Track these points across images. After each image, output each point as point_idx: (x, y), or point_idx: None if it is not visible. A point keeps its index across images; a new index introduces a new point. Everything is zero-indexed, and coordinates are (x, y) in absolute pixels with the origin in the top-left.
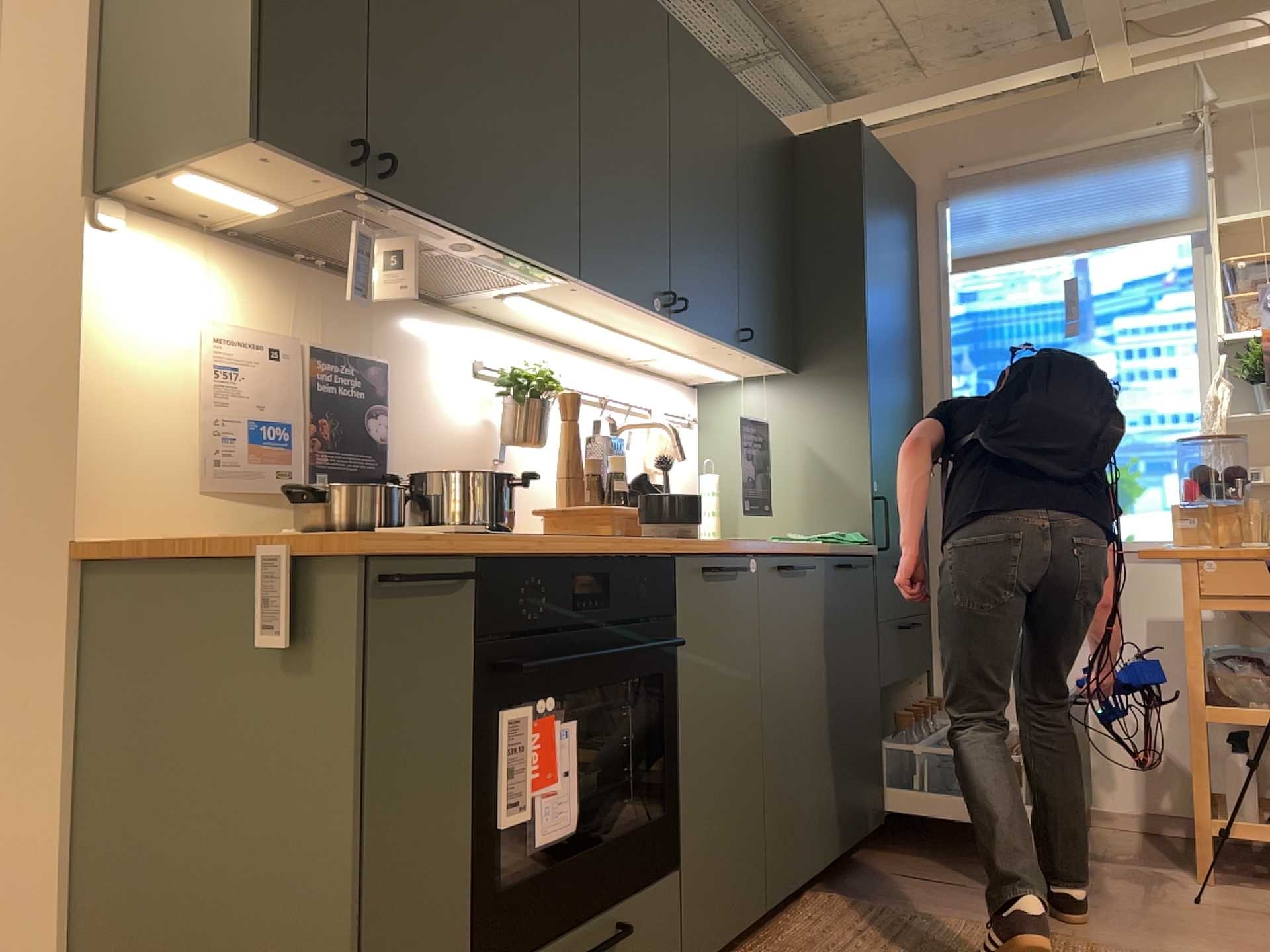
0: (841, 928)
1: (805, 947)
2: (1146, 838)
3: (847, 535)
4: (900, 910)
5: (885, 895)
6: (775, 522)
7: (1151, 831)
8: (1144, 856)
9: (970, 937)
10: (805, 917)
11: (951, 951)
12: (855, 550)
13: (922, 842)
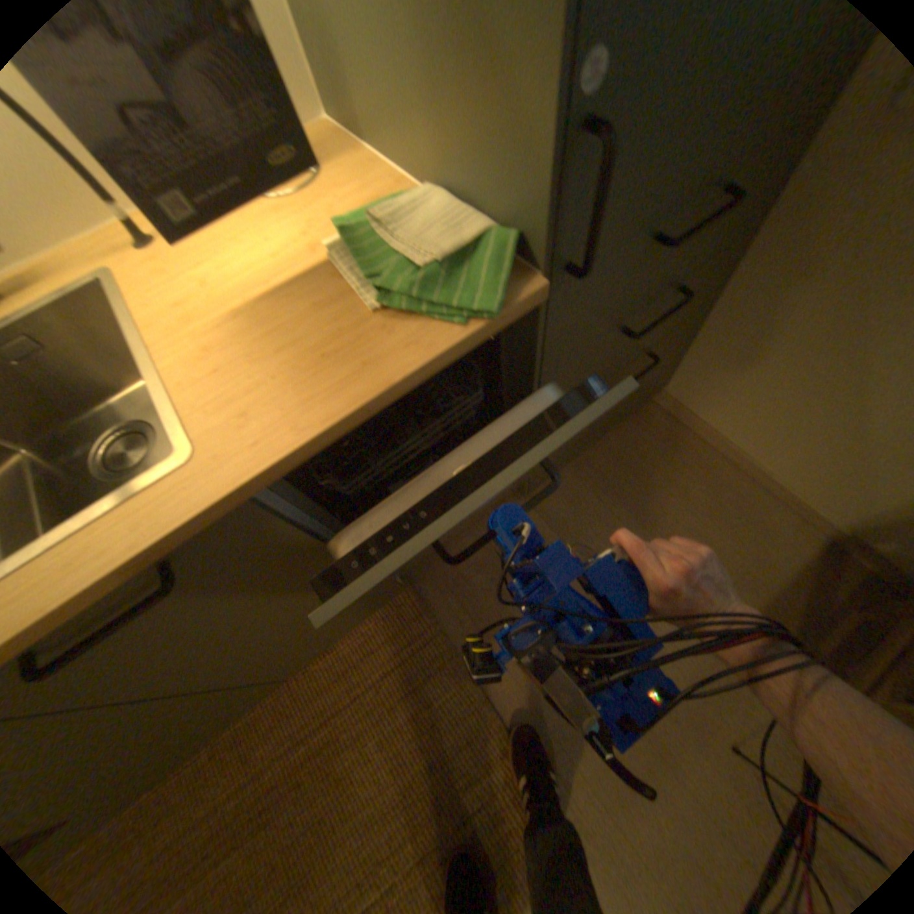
0: (376, 662)
1: (329, 686)
2: (820, 558)
3: (478, 243)
4: (443, 648)
5: (461, 599)
6: (391, 111)
7: (839, 548)
8: (776, 606)
9: (457, 730)
10: (365, 628)
11: (424, 748)
12: (440, 346)
13: (576, 489)
